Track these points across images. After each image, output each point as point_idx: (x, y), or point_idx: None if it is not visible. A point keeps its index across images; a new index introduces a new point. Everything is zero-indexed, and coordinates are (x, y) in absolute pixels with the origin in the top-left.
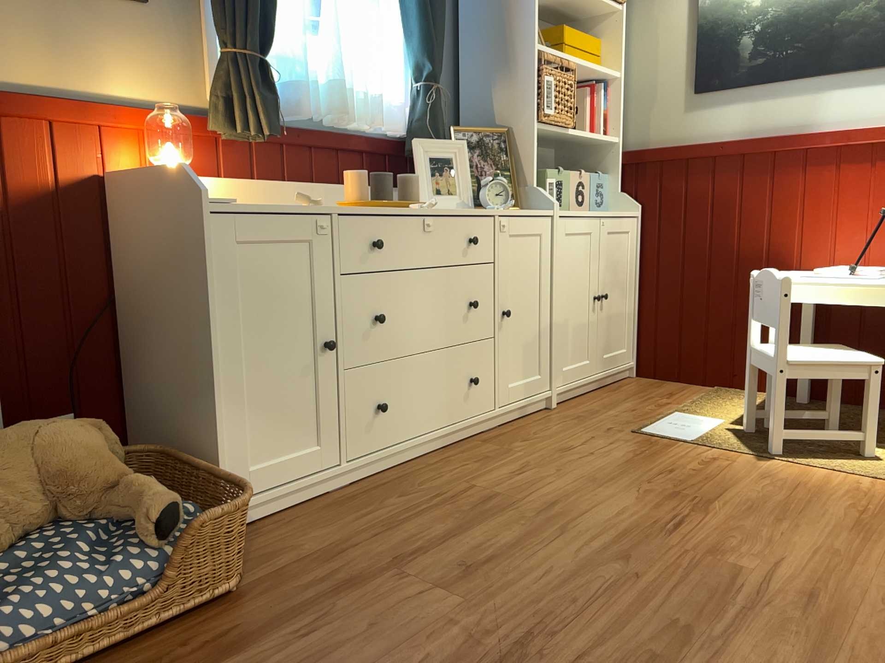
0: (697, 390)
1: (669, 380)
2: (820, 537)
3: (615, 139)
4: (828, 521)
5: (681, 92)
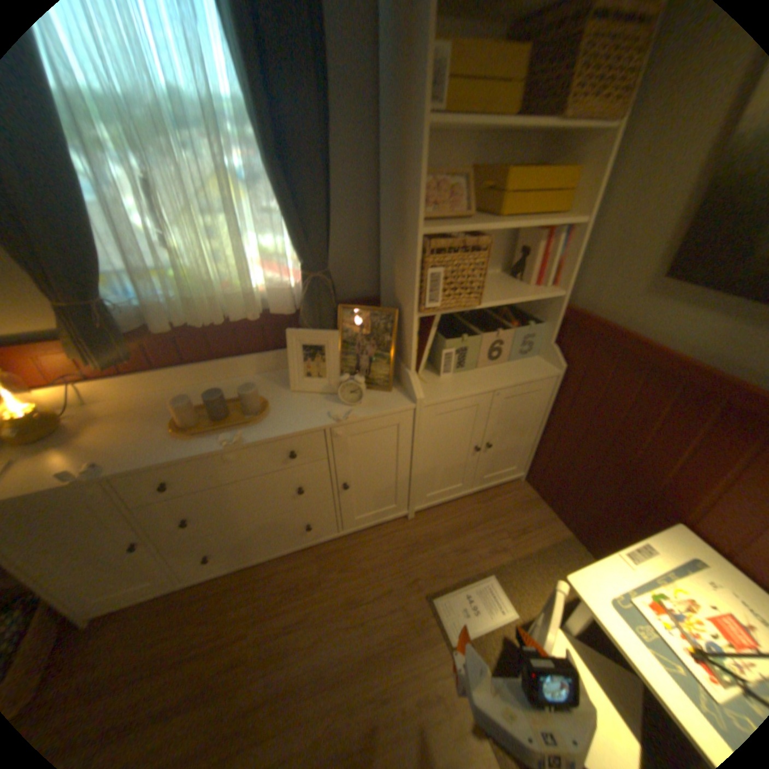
0: (553, 535)
1: (545, 504)
2: None
3: (560, 294)
4: None
5: (653, 265)
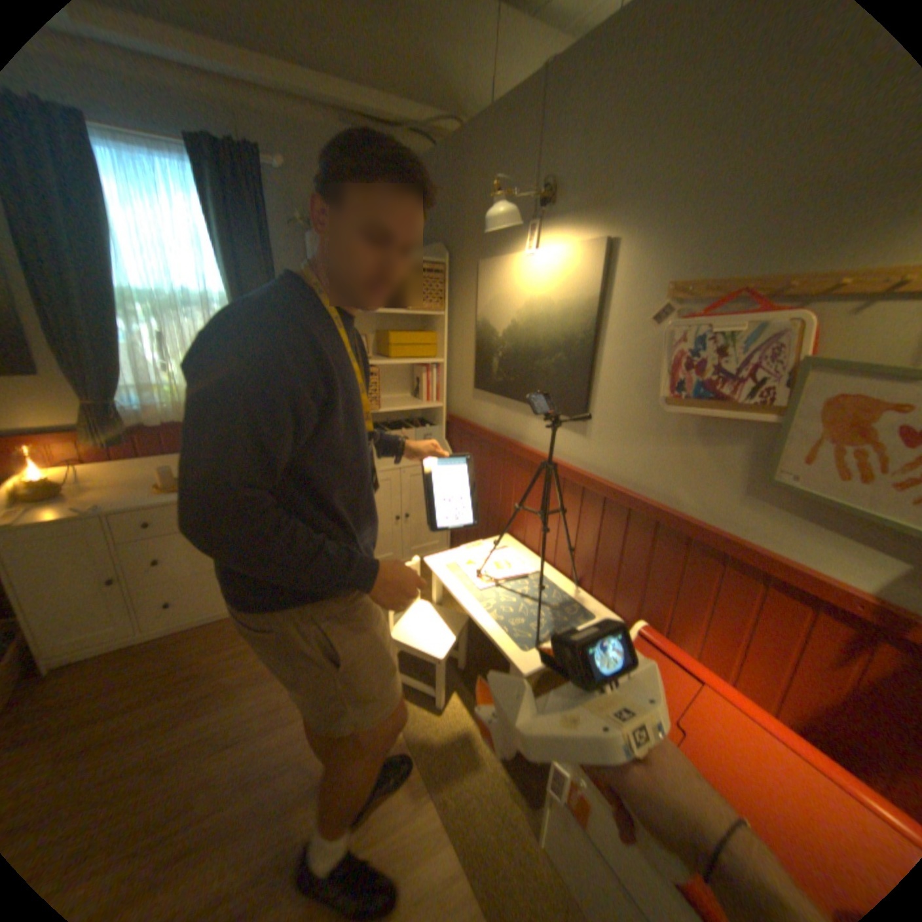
0: None
1: None
2: (277, 794)
3: (438, 407)
4: (306, 778)
5: (471, 385)
